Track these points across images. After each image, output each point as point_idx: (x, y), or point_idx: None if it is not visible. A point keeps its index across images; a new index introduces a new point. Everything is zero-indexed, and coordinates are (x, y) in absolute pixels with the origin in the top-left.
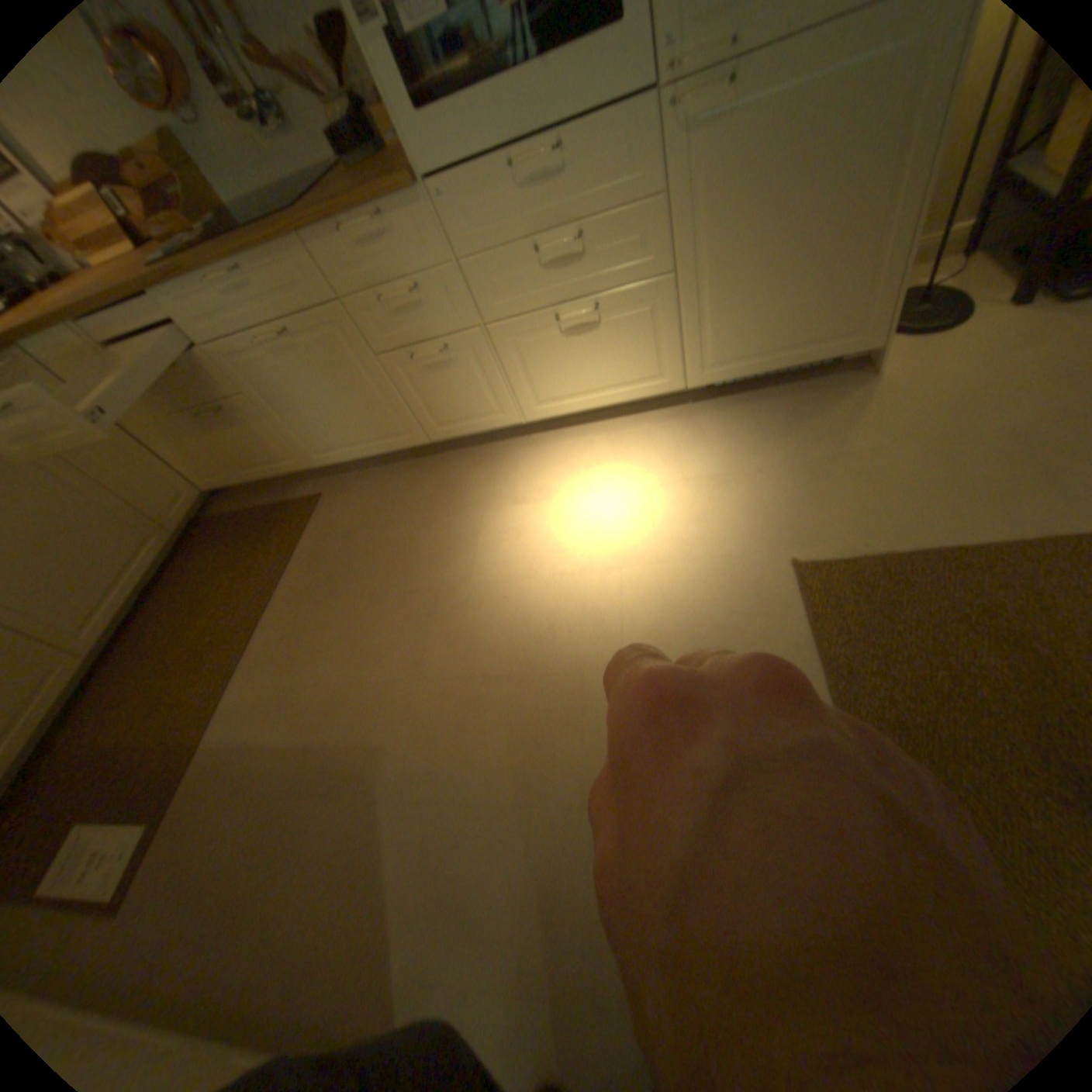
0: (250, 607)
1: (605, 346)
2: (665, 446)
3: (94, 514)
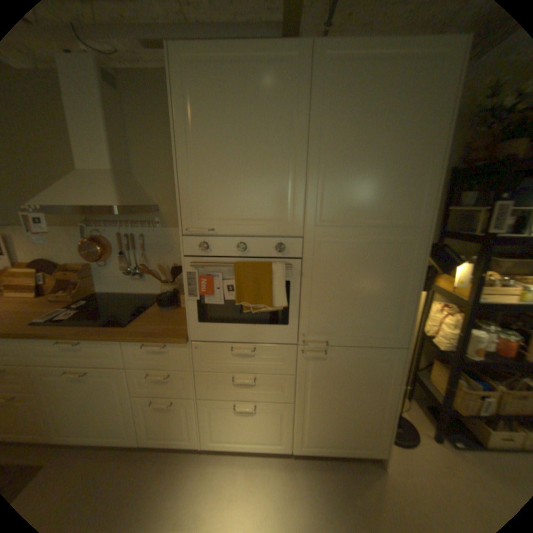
0: None
1: (255, 425)
2: (277, 495)
3: None
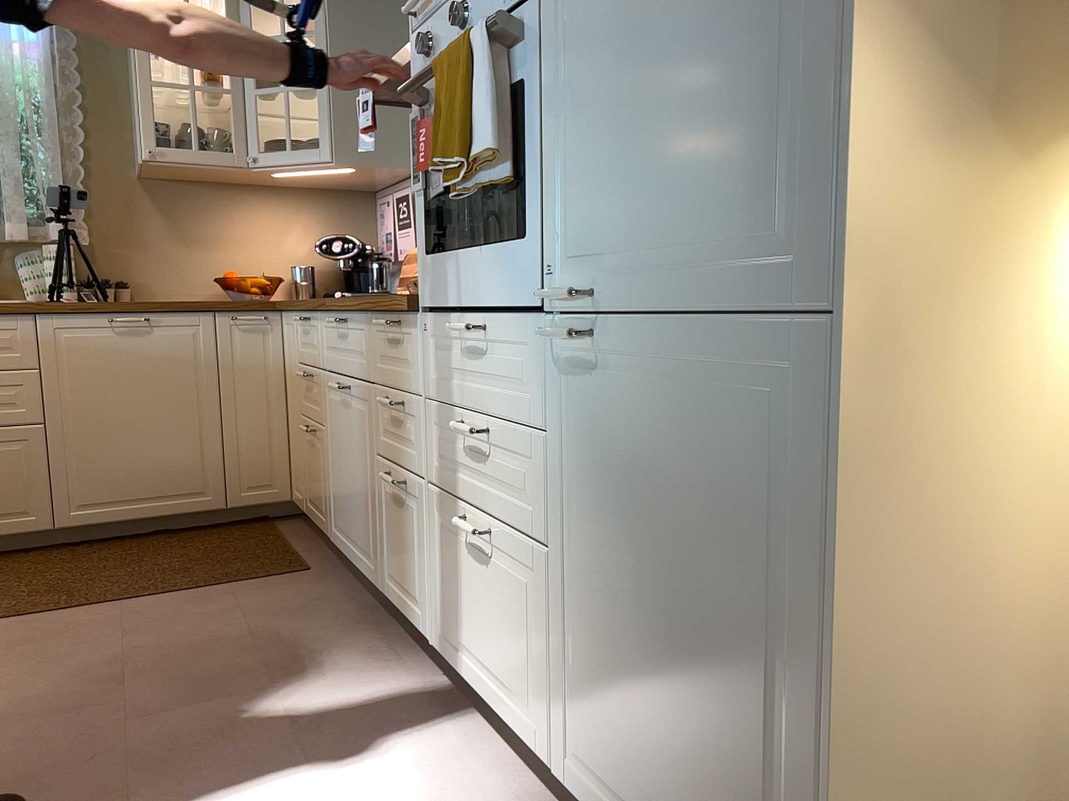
0: (126, 592)
1: (496, 607)
2: None
3: (193, 443)
